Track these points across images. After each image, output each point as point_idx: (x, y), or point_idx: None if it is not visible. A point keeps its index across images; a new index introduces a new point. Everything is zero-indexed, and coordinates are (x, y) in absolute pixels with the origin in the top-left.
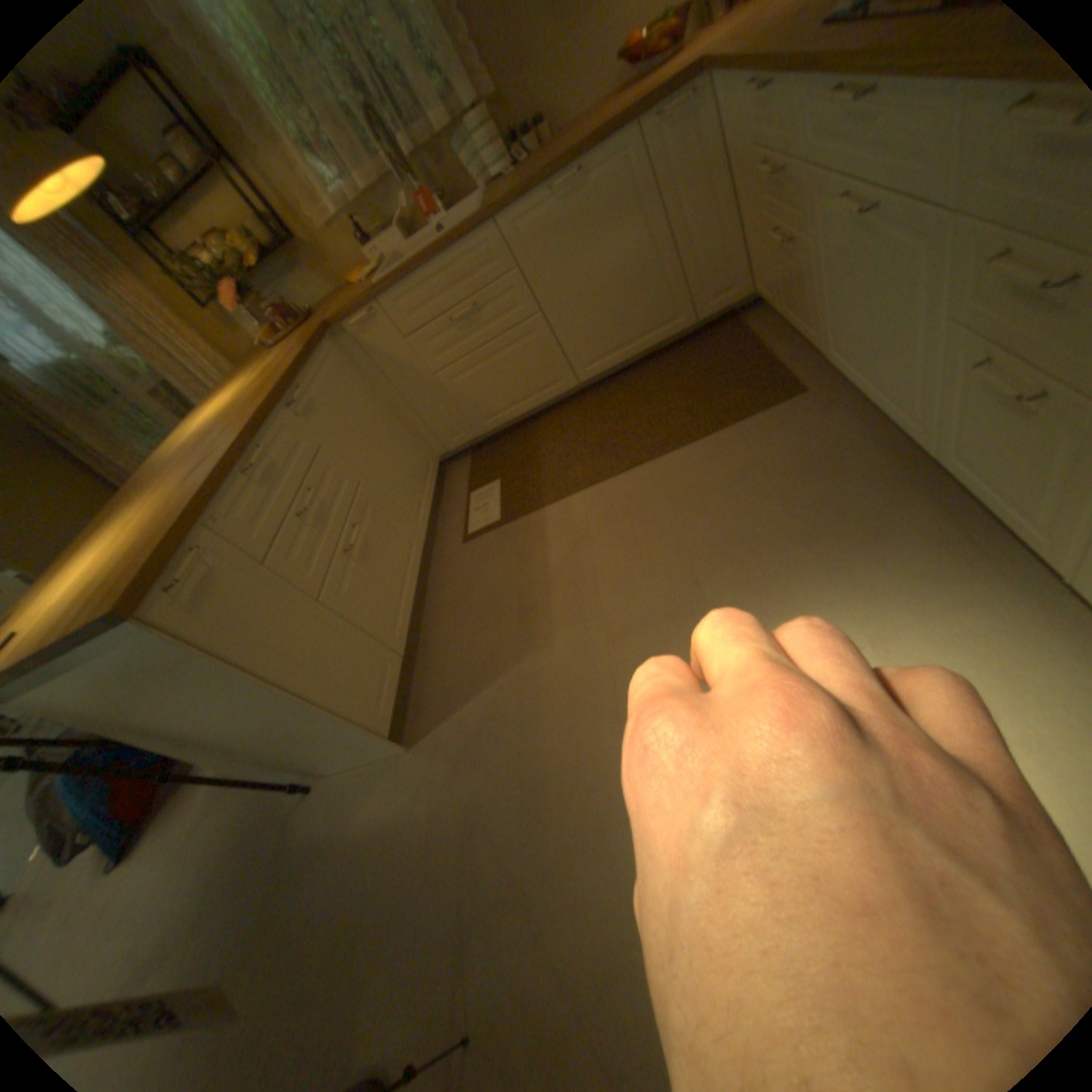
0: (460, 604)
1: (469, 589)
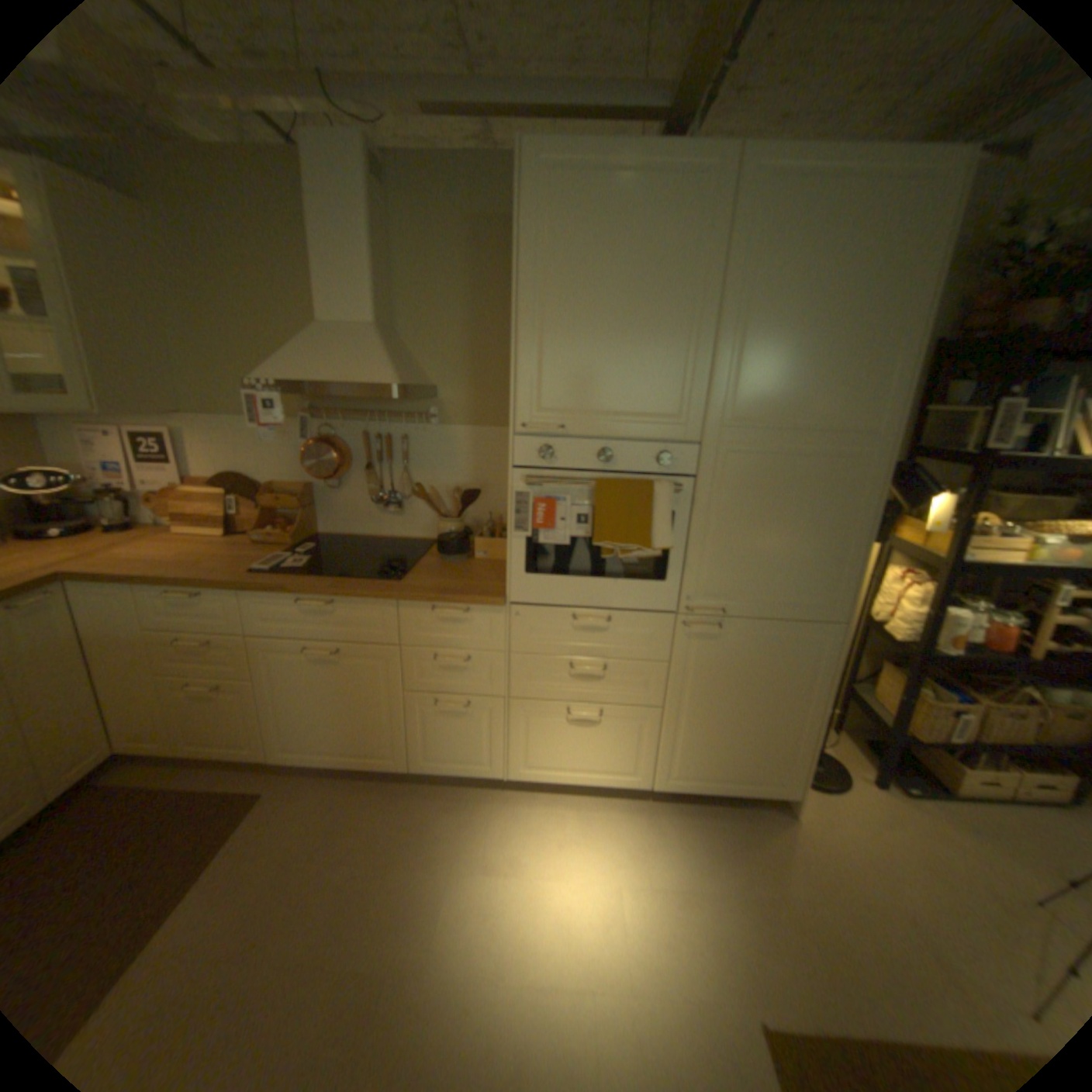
0: None
1: None
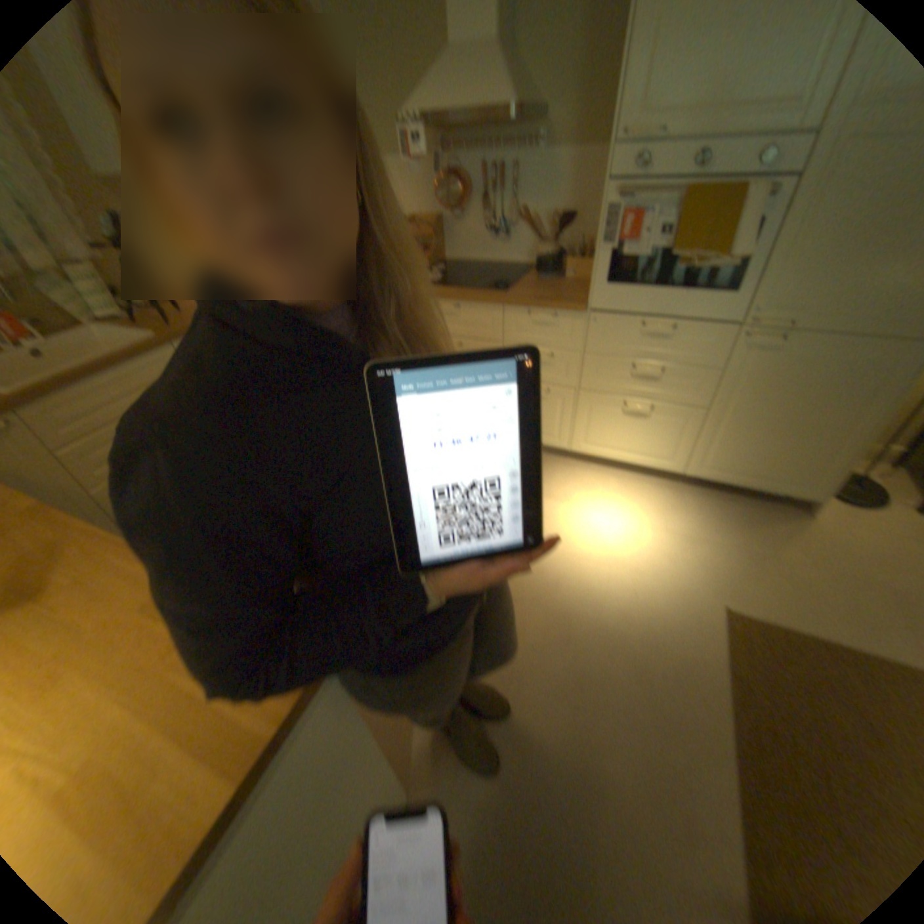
0: None
1: None
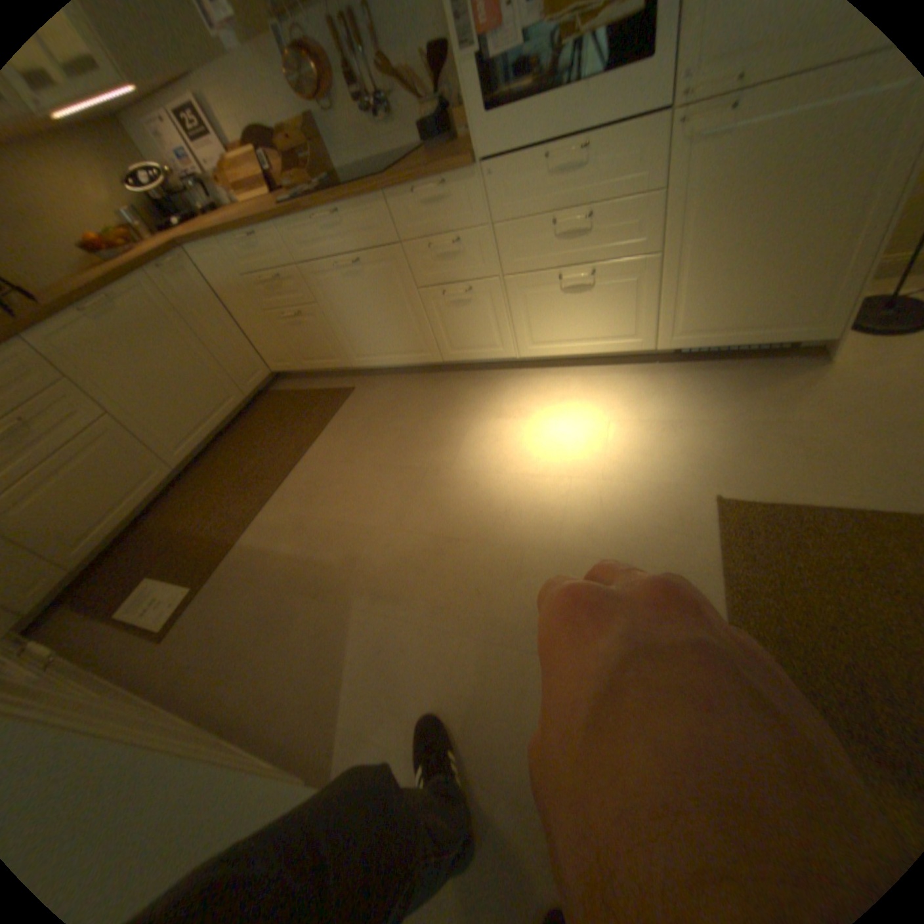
0: (223, 669)
1: (220, 651)
